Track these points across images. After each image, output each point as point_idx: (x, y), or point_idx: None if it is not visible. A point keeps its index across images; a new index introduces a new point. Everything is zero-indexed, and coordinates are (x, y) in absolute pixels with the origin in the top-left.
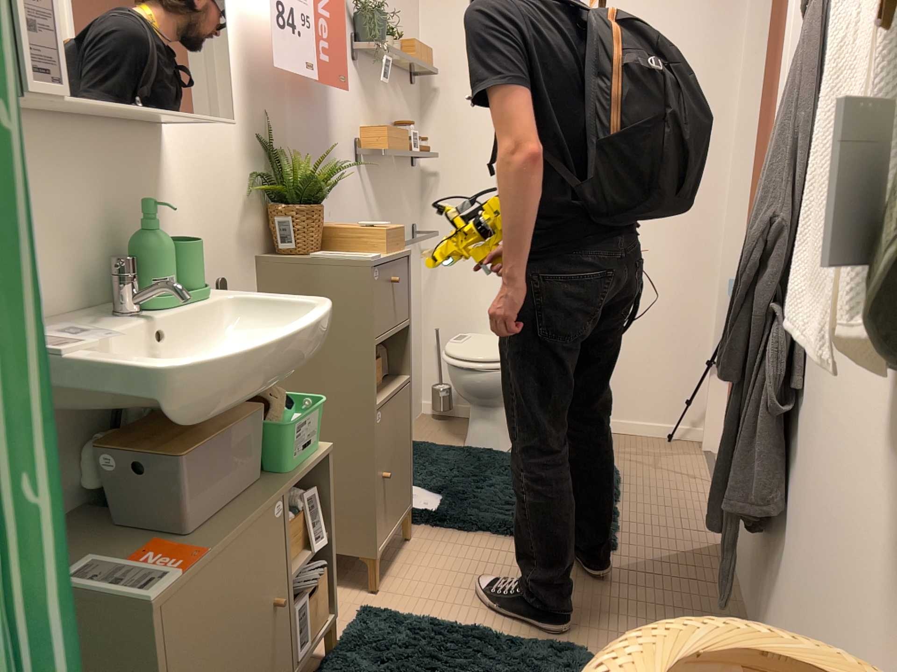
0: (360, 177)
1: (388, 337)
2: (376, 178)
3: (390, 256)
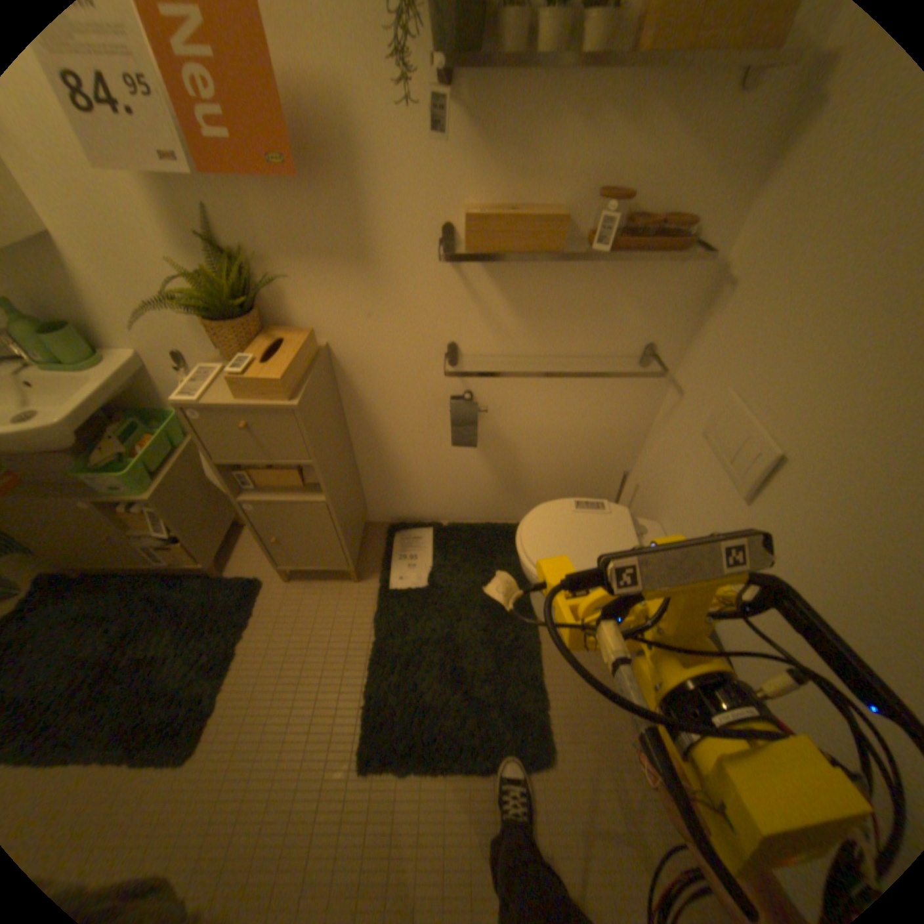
0: (454, 274)
1: (249, 464)
2: (510, 274)
3: (231, 404)
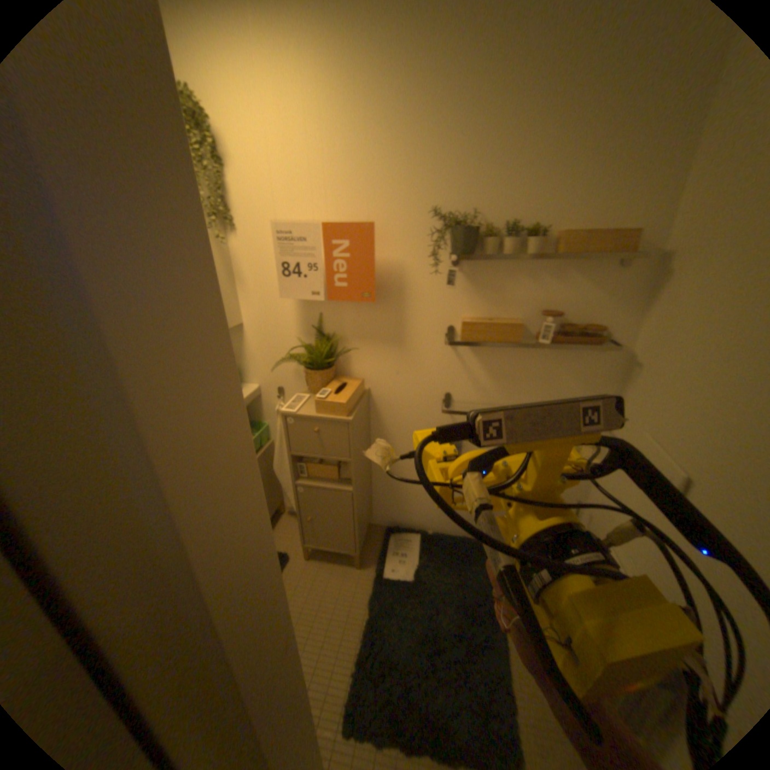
0: (452, 353)
1: (311, 457)
2: (487, 355)
3: (313, 417)
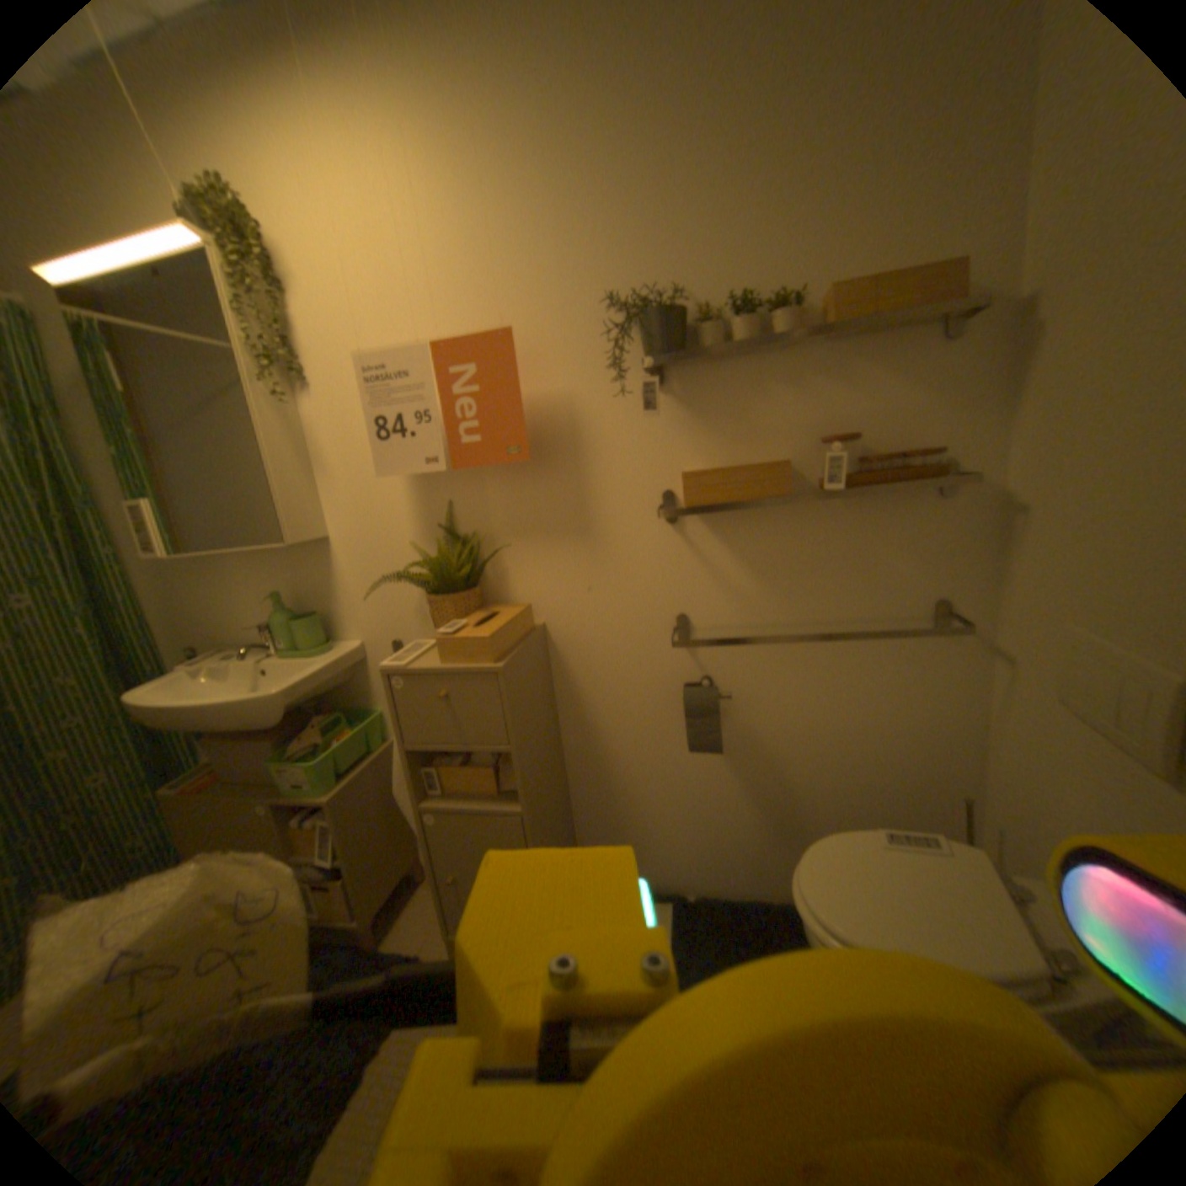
0: (680, 537)
1: (442, 750)
2: (742, 531)
3: (437, 668)
